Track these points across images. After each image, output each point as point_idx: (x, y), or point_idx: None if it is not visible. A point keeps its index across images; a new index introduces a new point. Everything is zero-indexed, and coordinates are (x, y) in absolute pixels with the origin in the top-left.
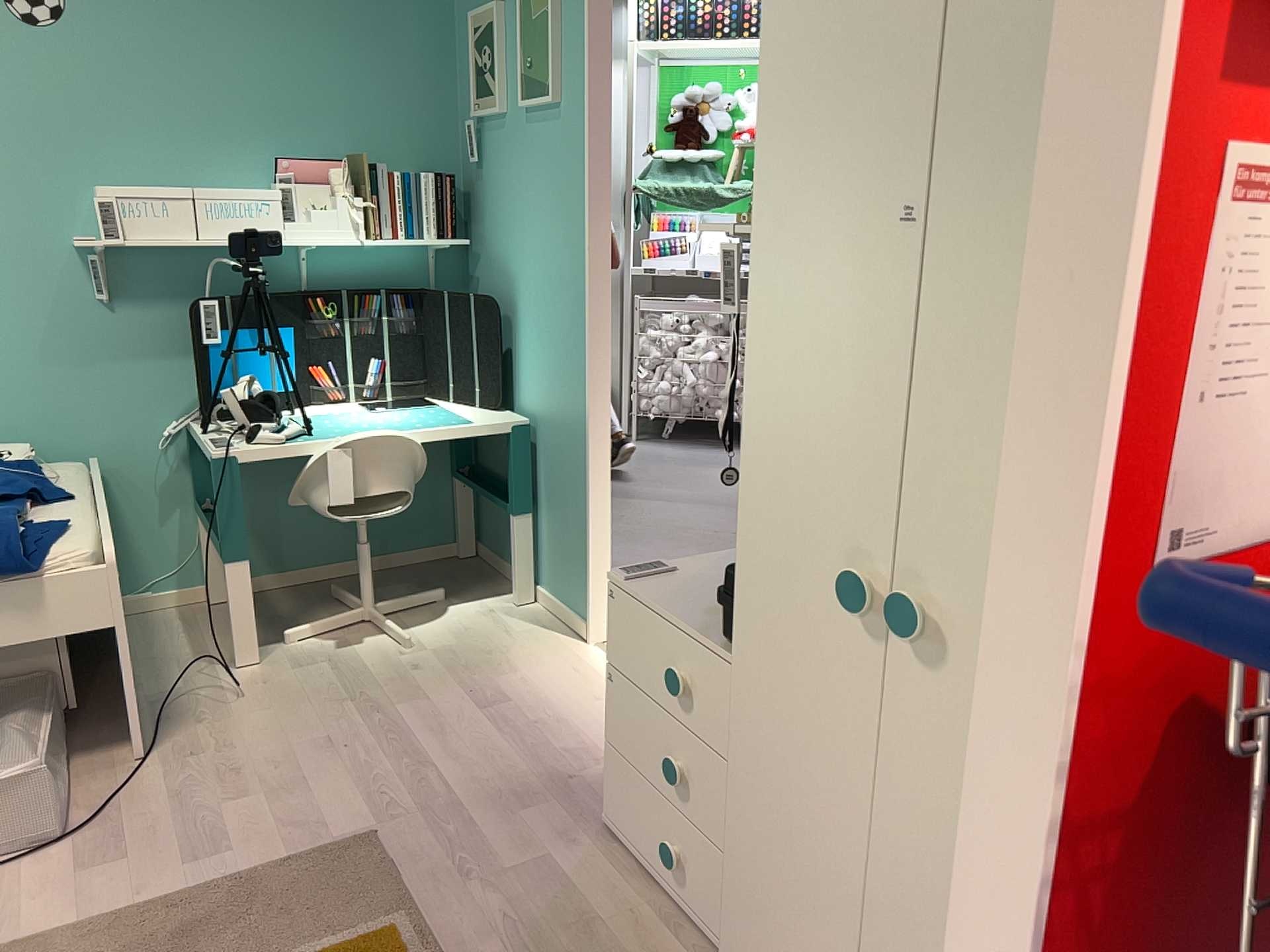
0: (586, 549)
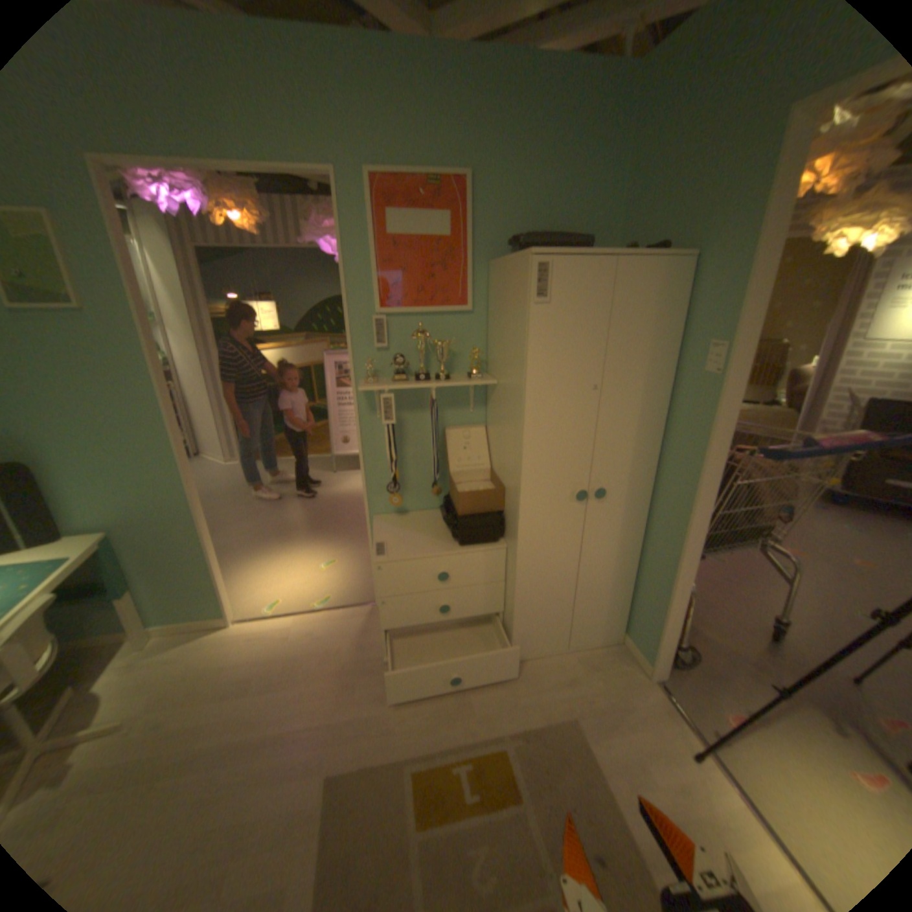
0: (209, 581)
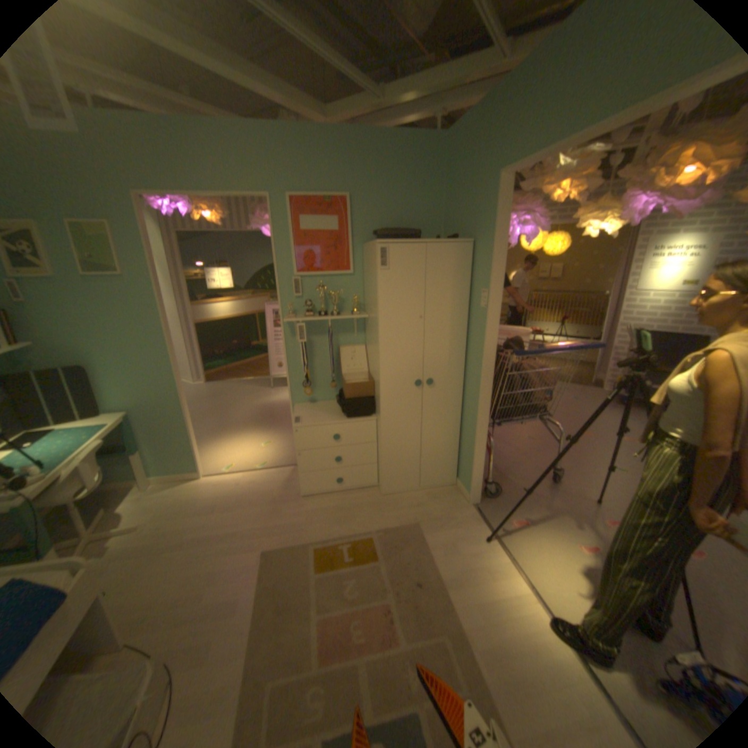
0: (188, 447)
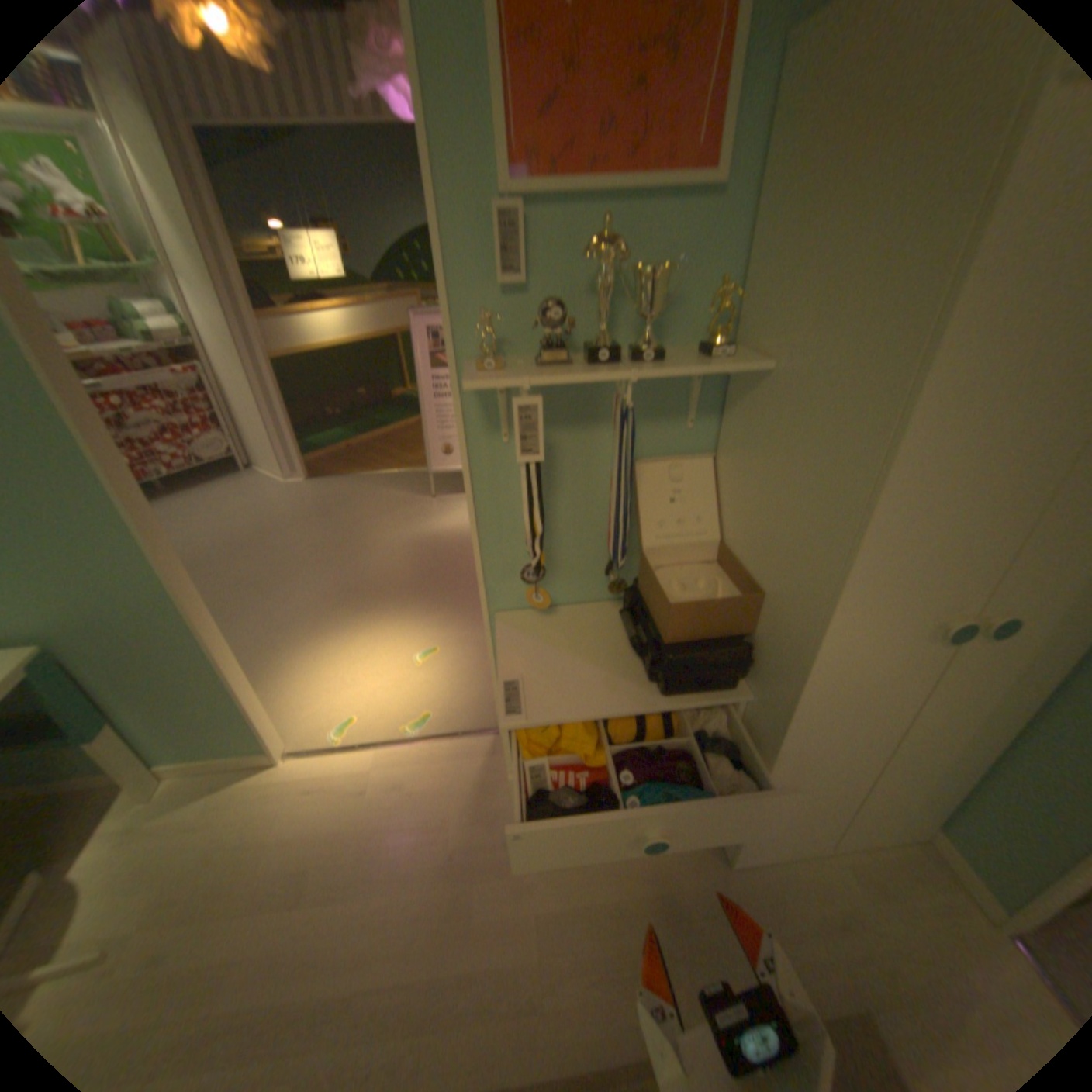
0: (233, 706)
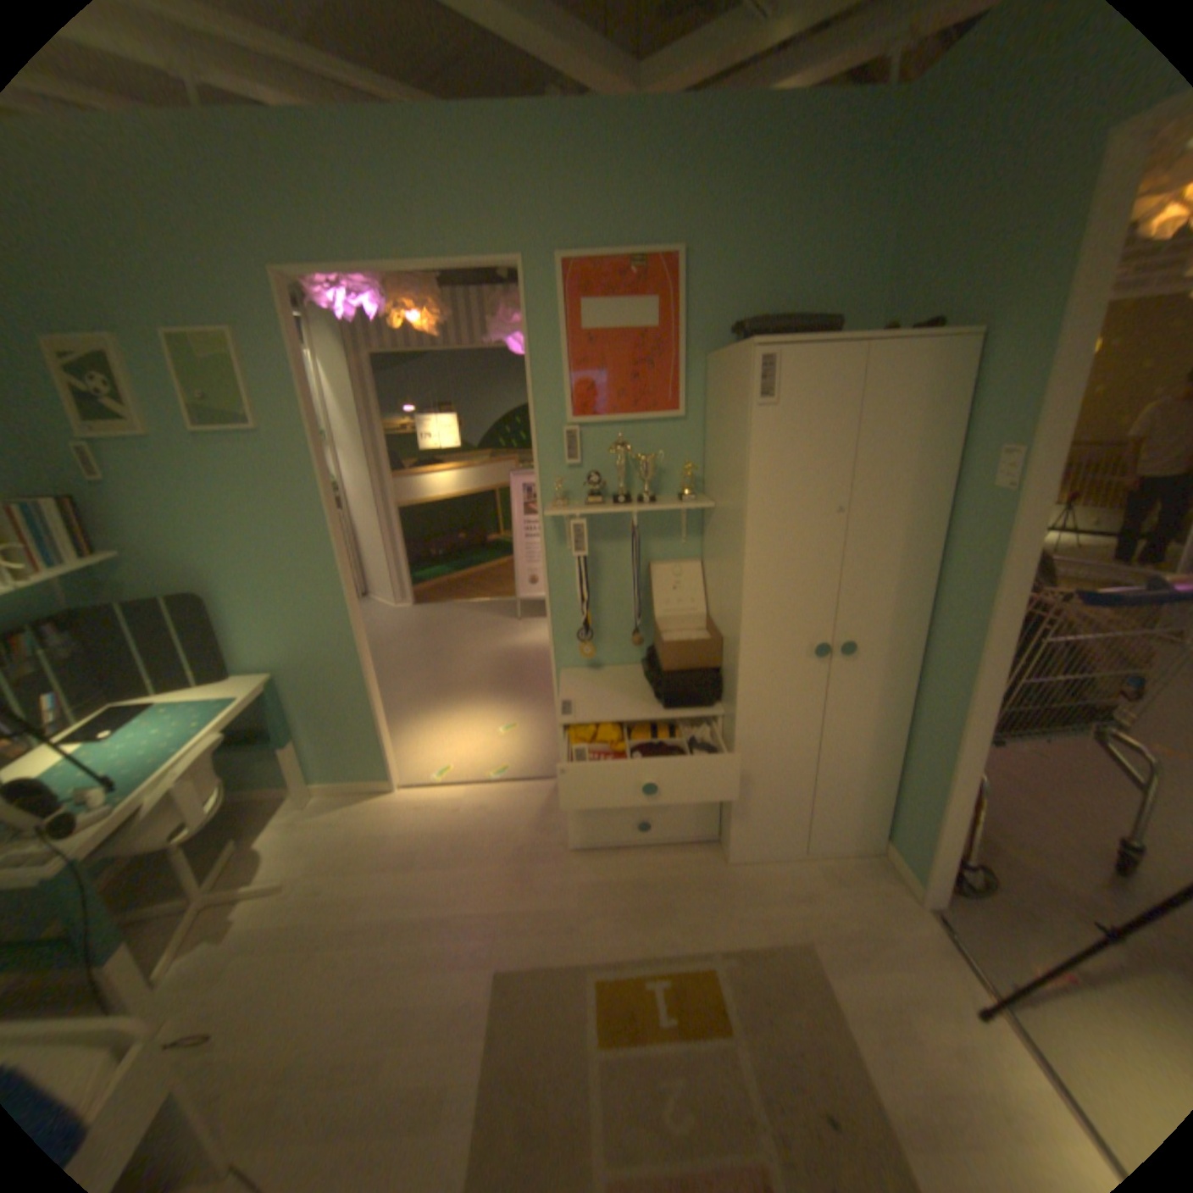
0: (374, 736)
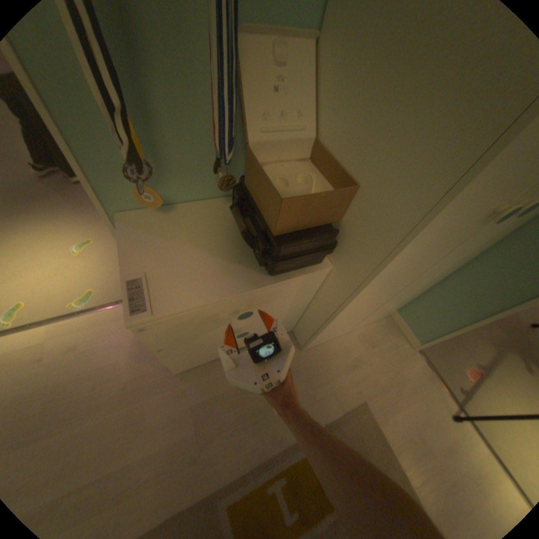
0: None
